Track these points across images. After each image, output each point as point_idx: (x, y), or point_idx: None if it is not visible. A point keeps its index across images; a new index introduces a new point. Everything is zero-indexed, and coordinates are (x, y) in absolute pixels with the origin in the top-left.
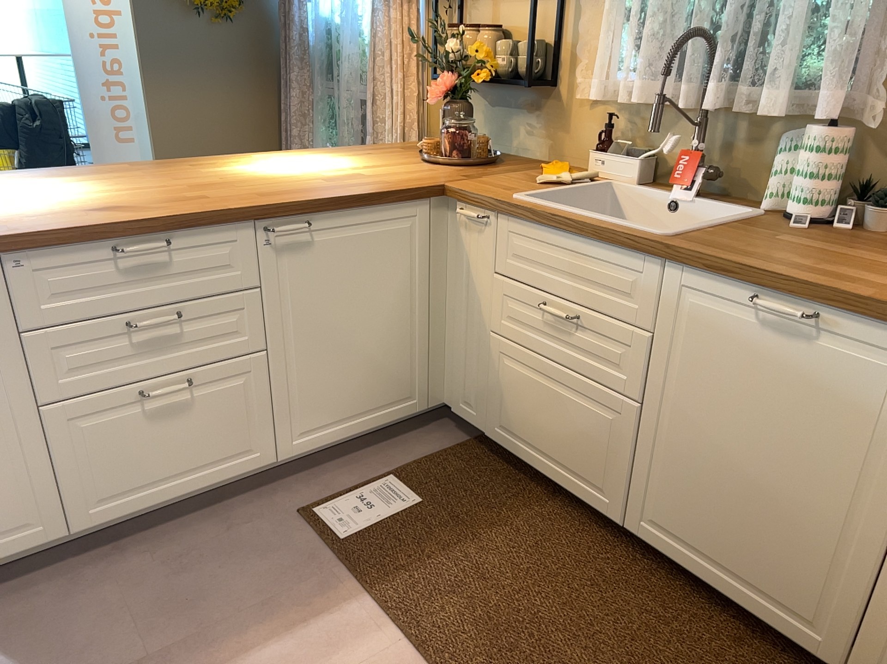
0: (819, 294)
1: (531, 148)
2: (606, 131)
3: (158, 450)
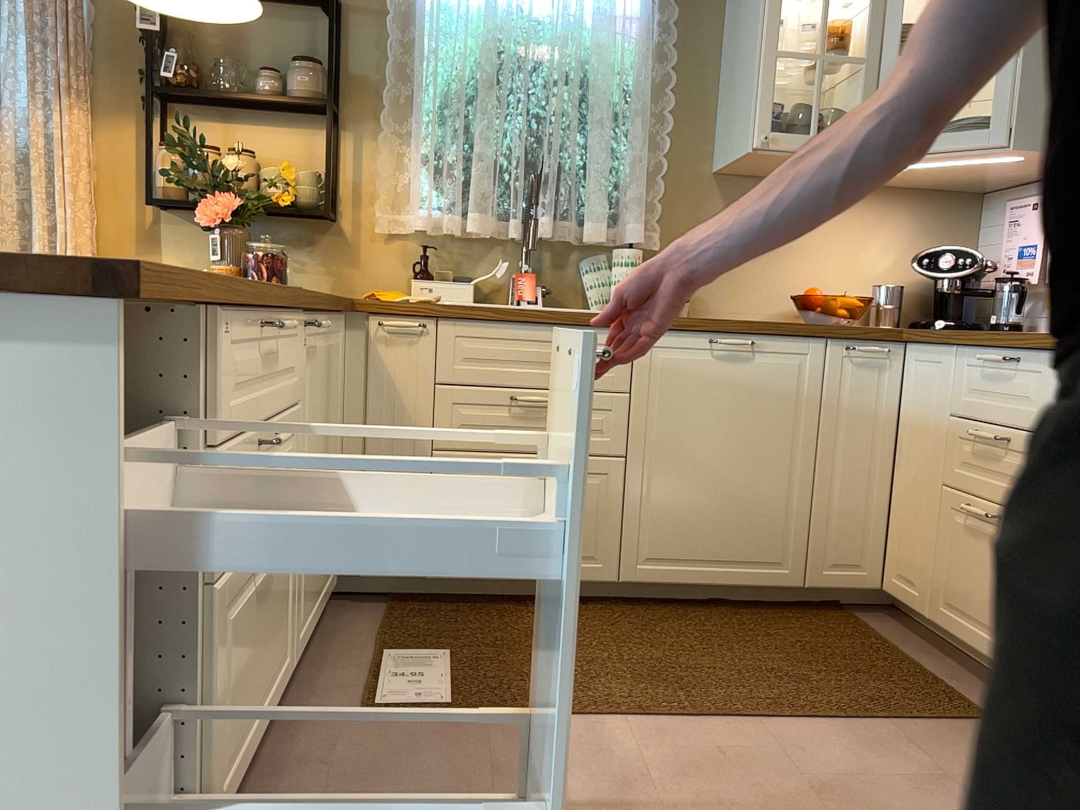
0: (756, 326)
1: (306, 285)
2: (426, 259)
3: (249, 665)
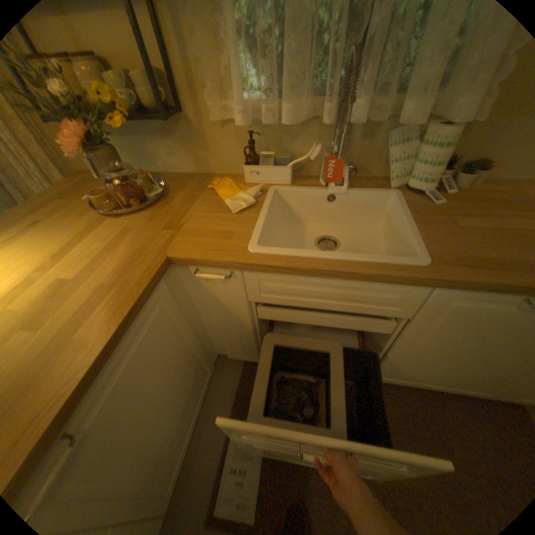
0: None
1: (177, 164)
2: (252, 145)
3: None
